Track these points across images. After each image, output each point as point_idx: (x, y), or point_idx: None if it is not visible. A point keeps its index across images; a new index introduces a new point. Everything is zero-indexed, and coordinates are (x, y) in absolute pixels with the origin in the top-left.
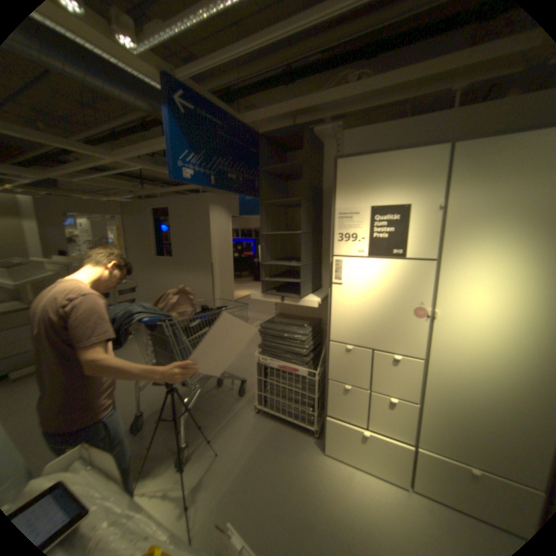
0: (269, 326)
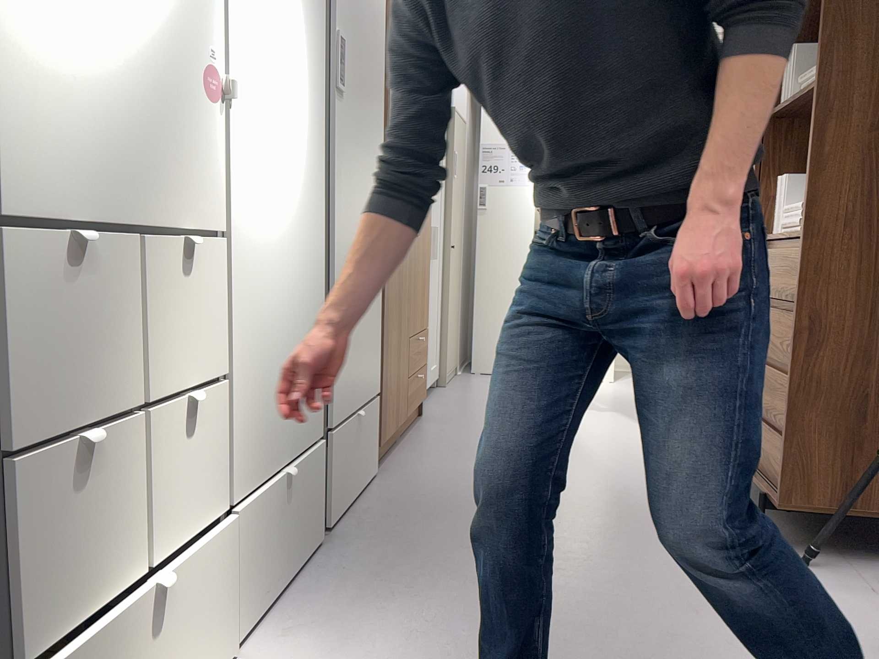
0: None
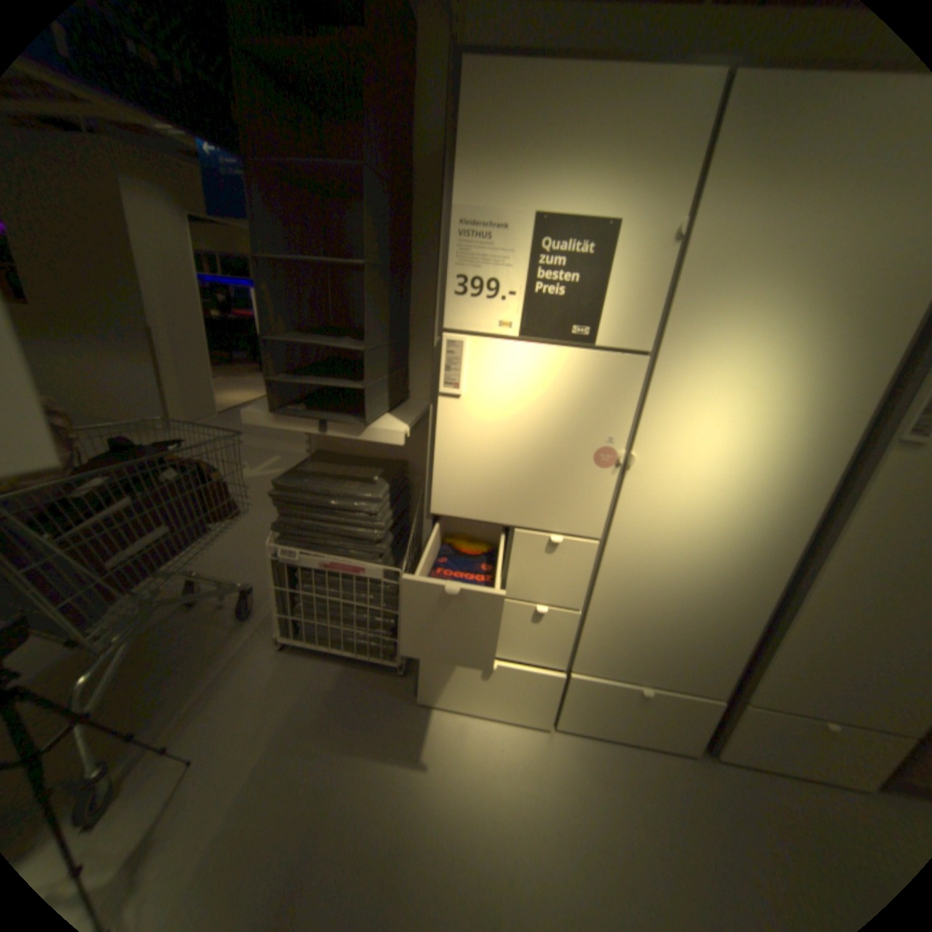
0: (292, 485)
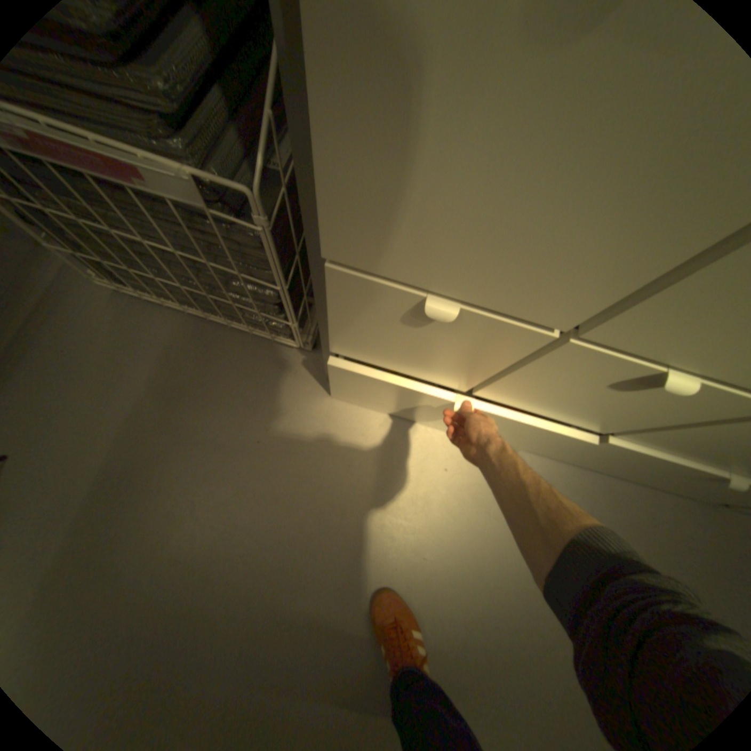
0: None
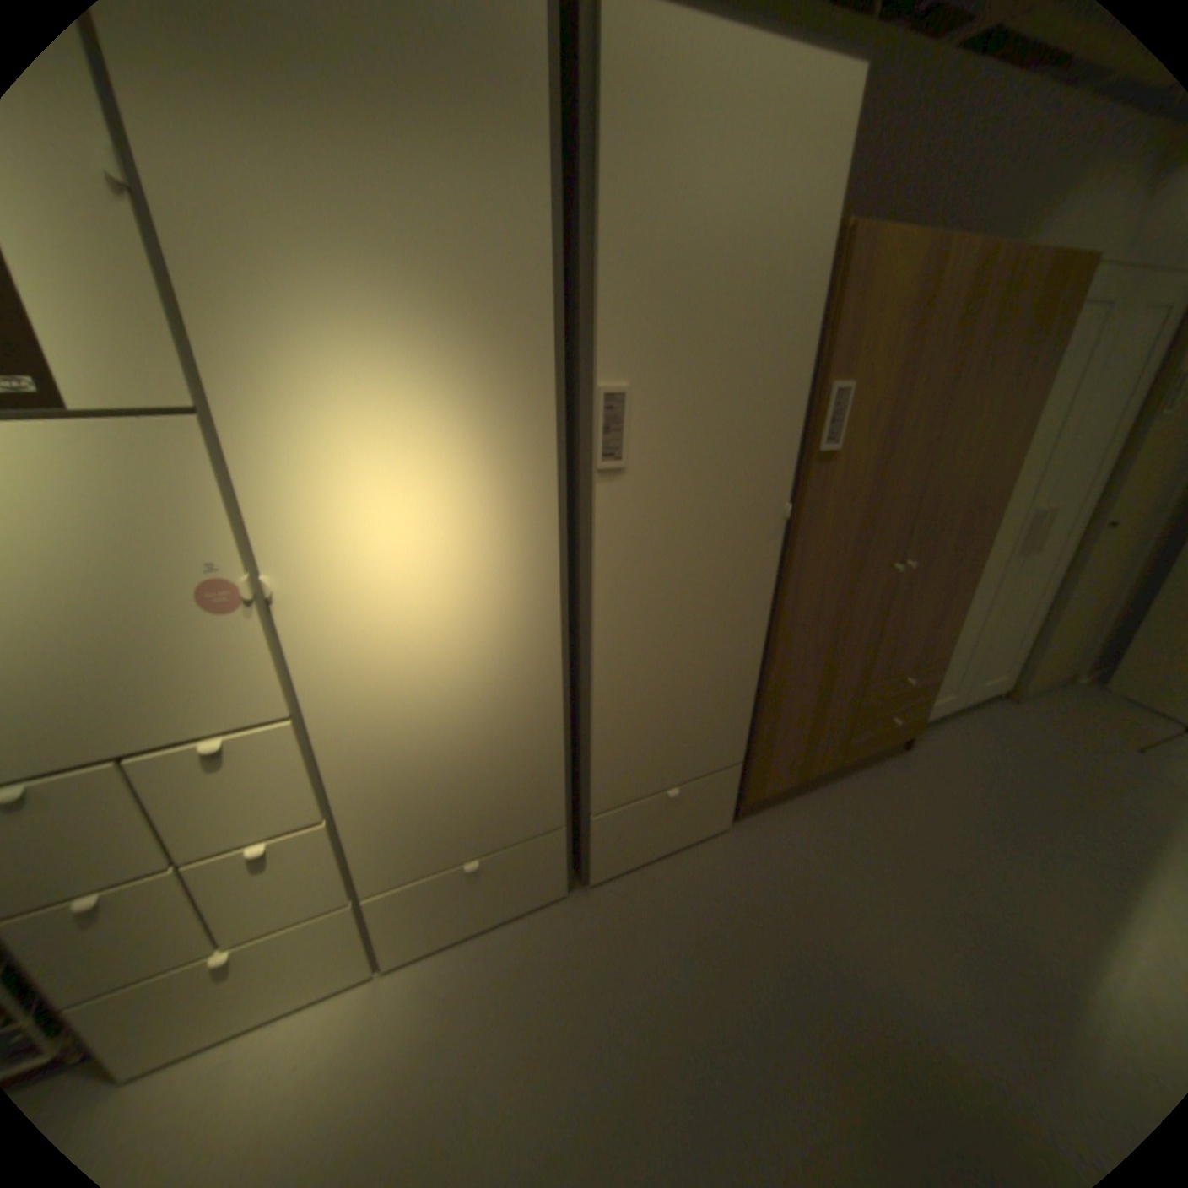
0: None
